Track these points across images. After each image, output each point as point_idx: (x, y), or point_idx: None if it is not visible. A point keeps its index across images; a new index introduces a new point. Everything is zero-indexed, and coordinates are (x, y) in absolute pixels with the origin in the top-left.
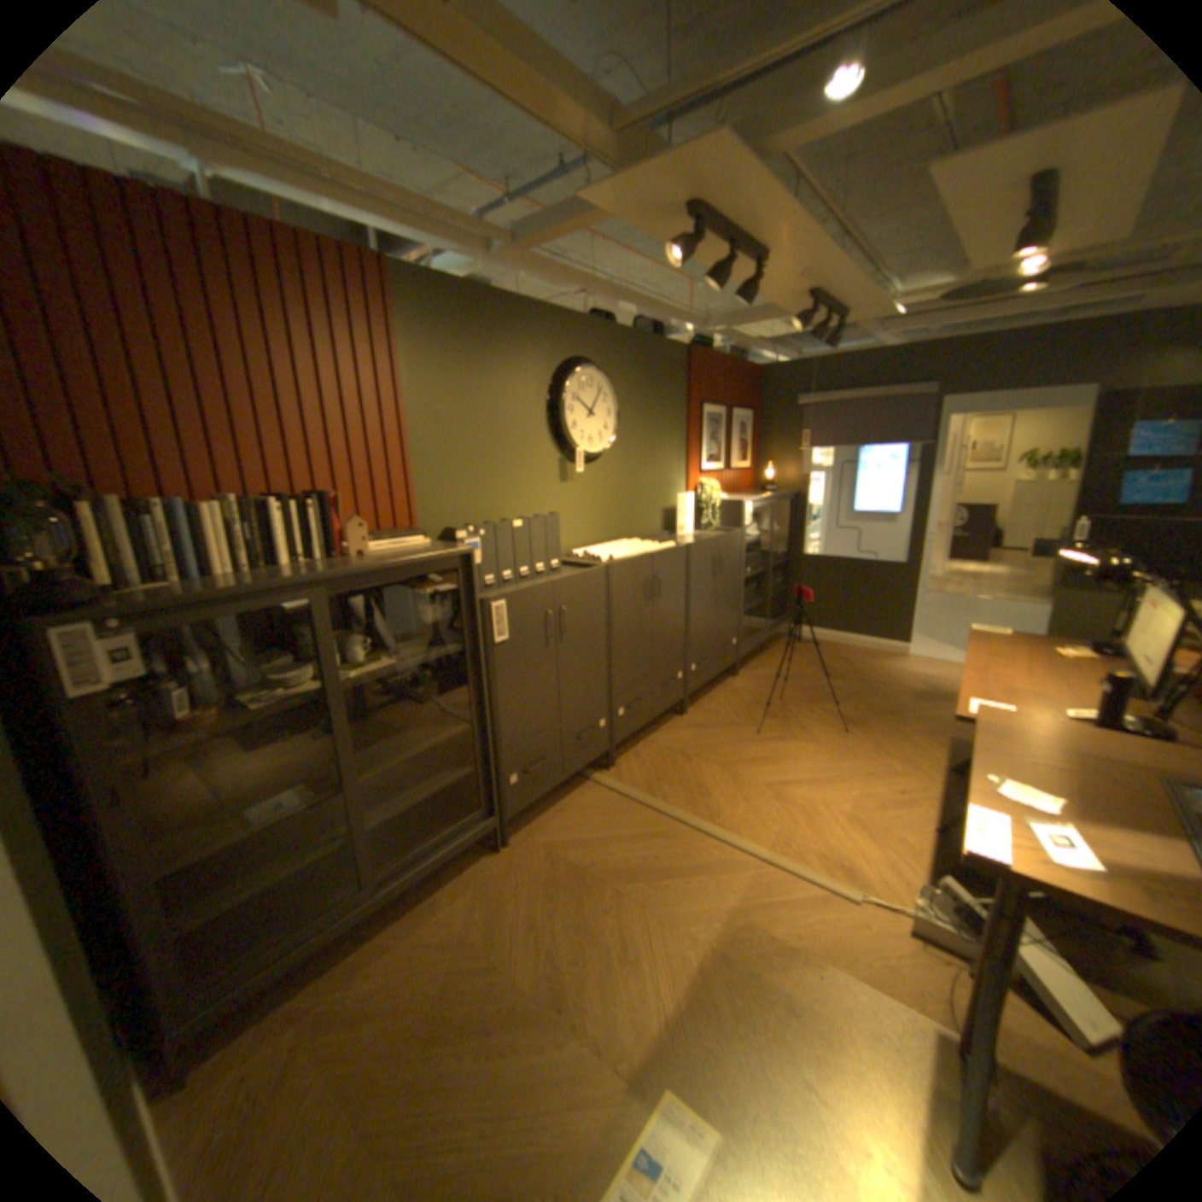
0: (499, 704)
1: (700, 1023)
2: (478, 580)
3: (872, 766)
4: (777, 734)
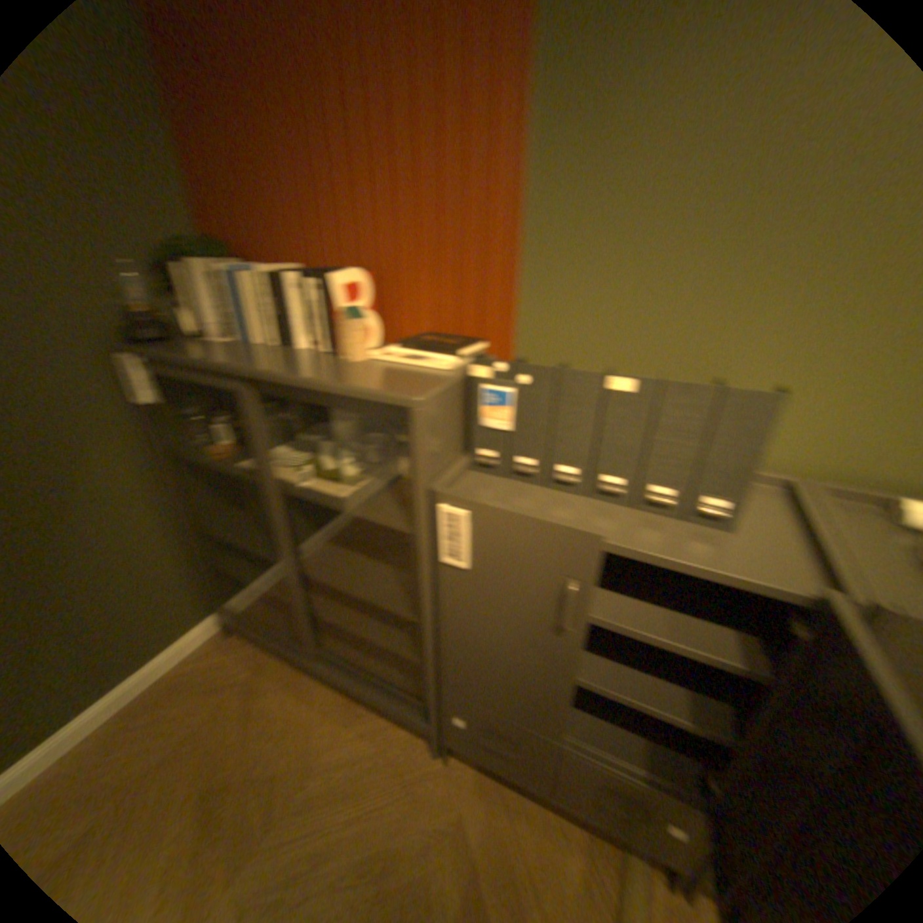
0: (442, 633)
1: None
2: (417, 454)
3: None
4: None
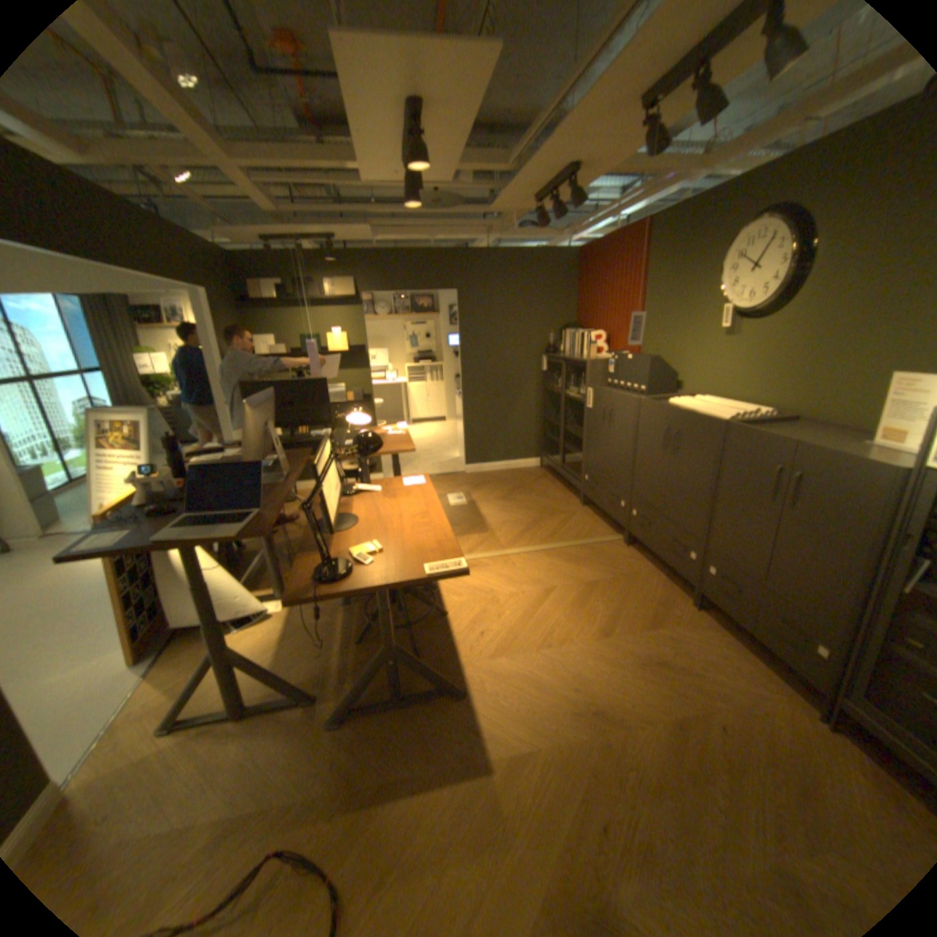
0: (586, 436)
1: (473, 513)
2: (587, 374)
3: (523, 652)
4: (620, 640)
